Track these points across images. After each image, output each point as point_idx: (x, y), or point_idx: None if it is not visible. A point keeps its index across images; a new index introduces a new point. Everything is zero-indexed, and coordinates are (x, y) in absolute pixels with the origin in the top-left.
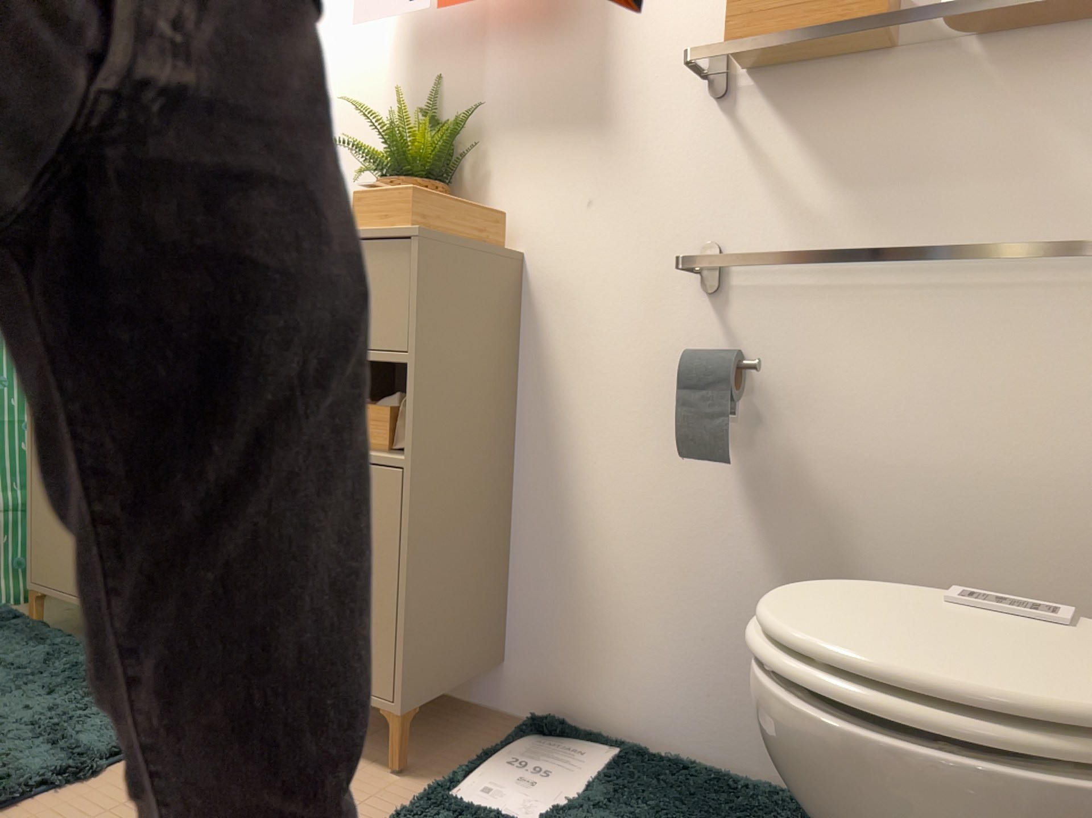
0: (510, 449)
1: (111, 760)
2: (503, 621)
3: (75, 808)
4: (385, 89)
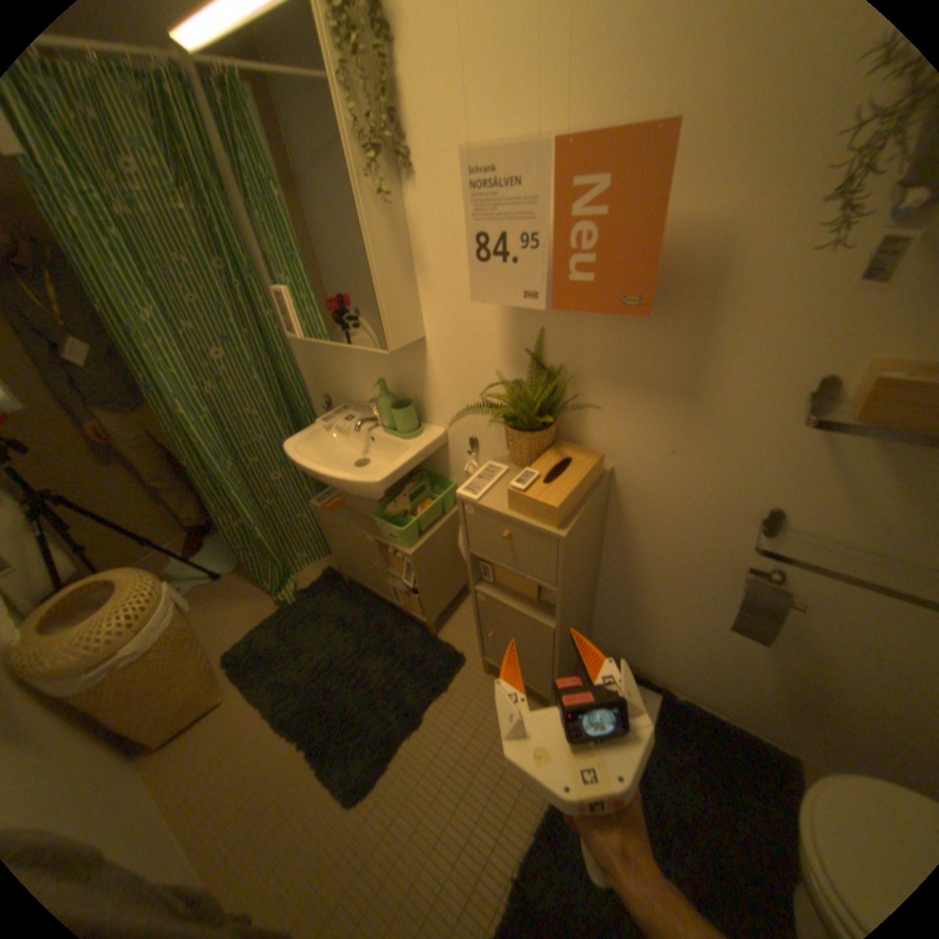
0: (600, 563)
1: (426, 717)
2: (592, 624)
3: (423, 753)
4: (496, 327)
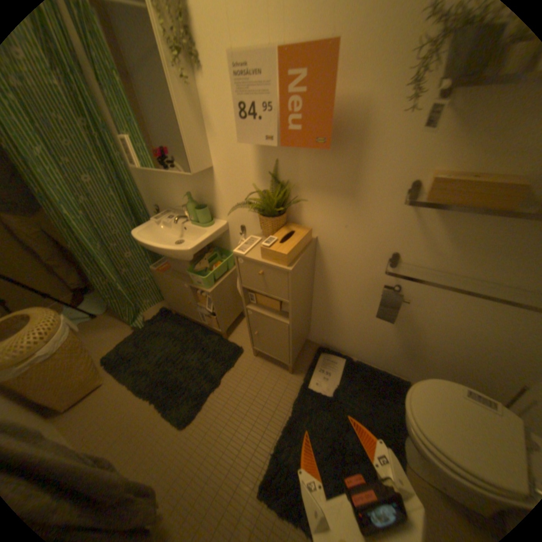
0: (312, 291)
1: (222, 381)
2: (310, 326)
3: (221, 399)
4: (252, 160)
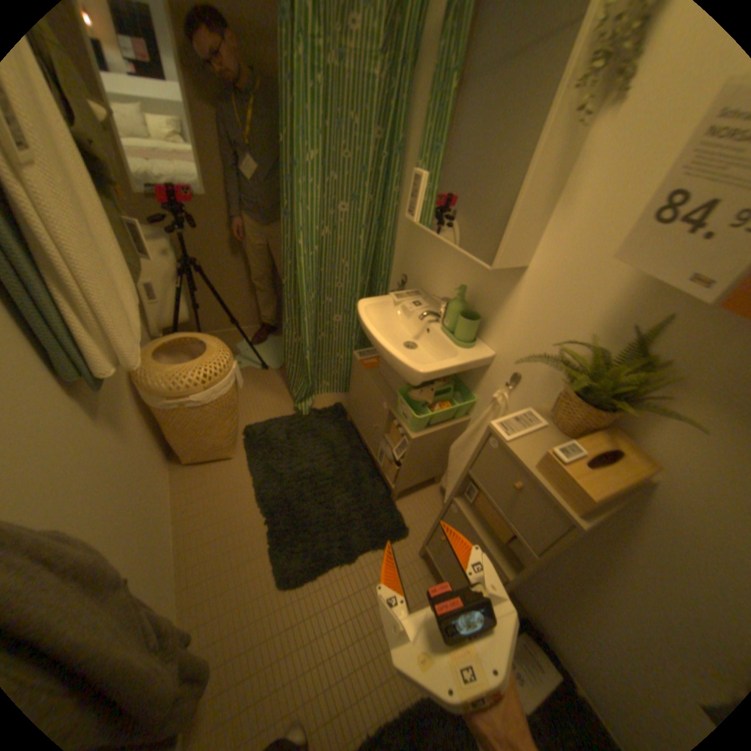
0: None
1: (361, 560)
2: None
3: (347, 585)
4: (615, 289)
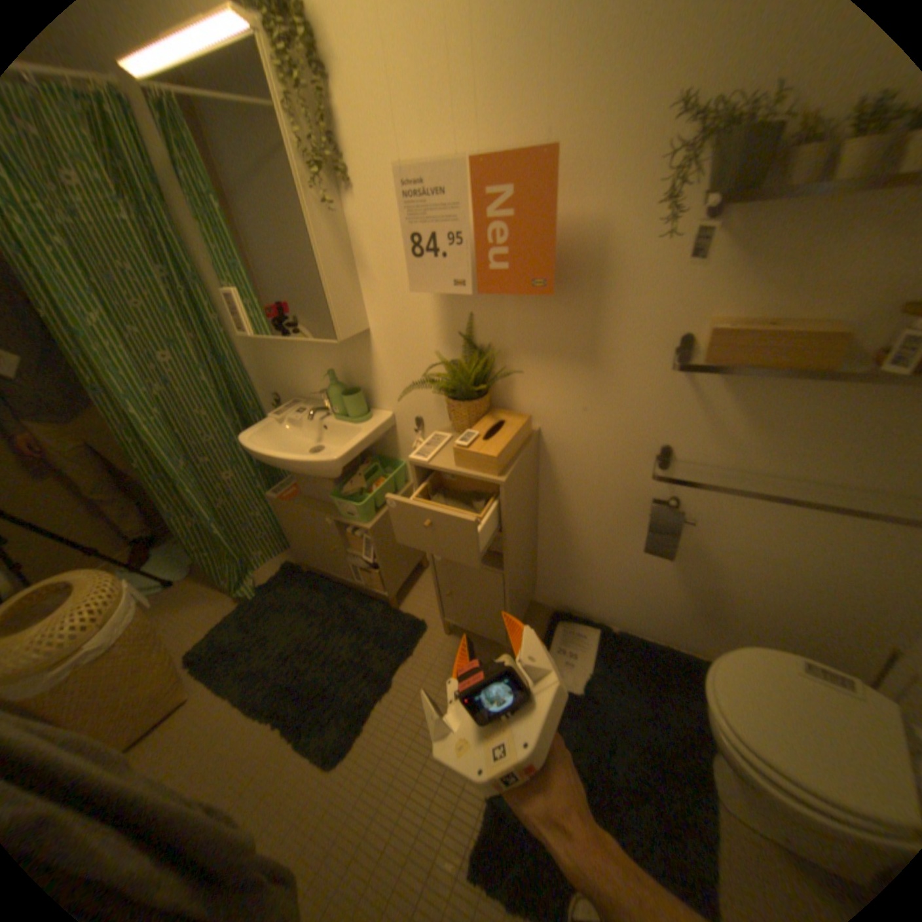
0: (537, 516)
1: (394, 679)
2: (536, 576)
3: (394, 711)
4: (431, 315)
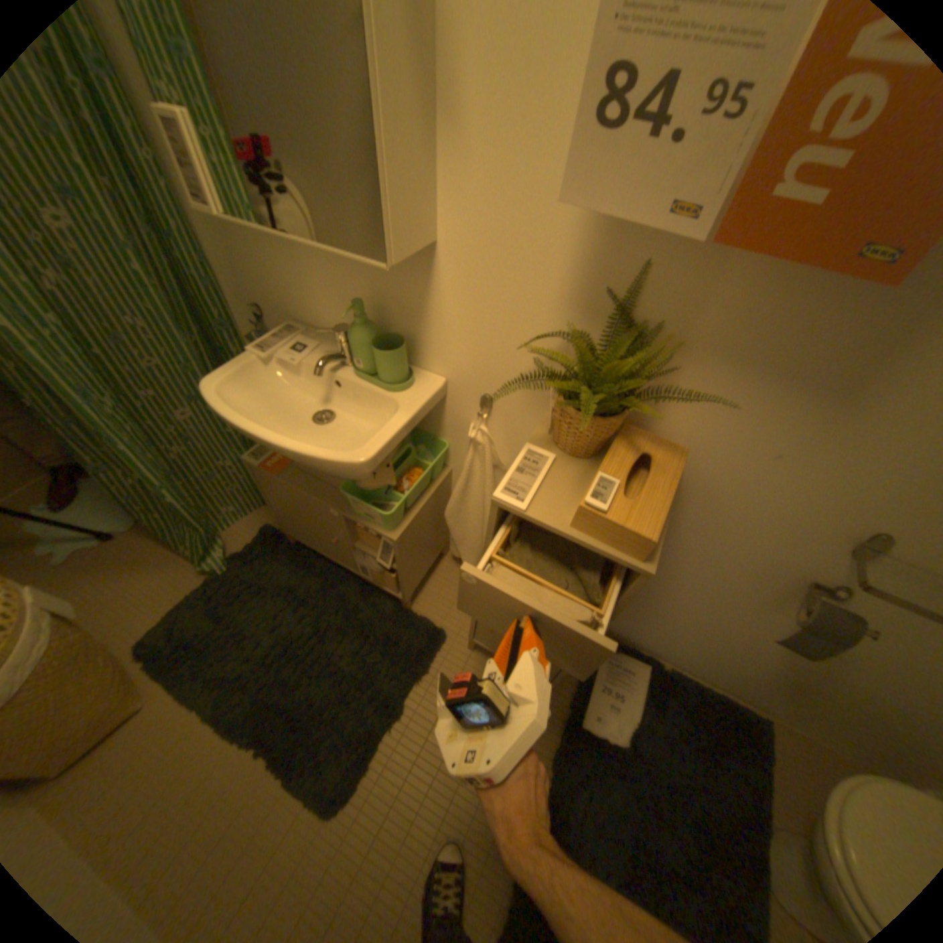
0: None
1: (409, 706)
2: None
3: (408, 746)
4: (567, 244)
